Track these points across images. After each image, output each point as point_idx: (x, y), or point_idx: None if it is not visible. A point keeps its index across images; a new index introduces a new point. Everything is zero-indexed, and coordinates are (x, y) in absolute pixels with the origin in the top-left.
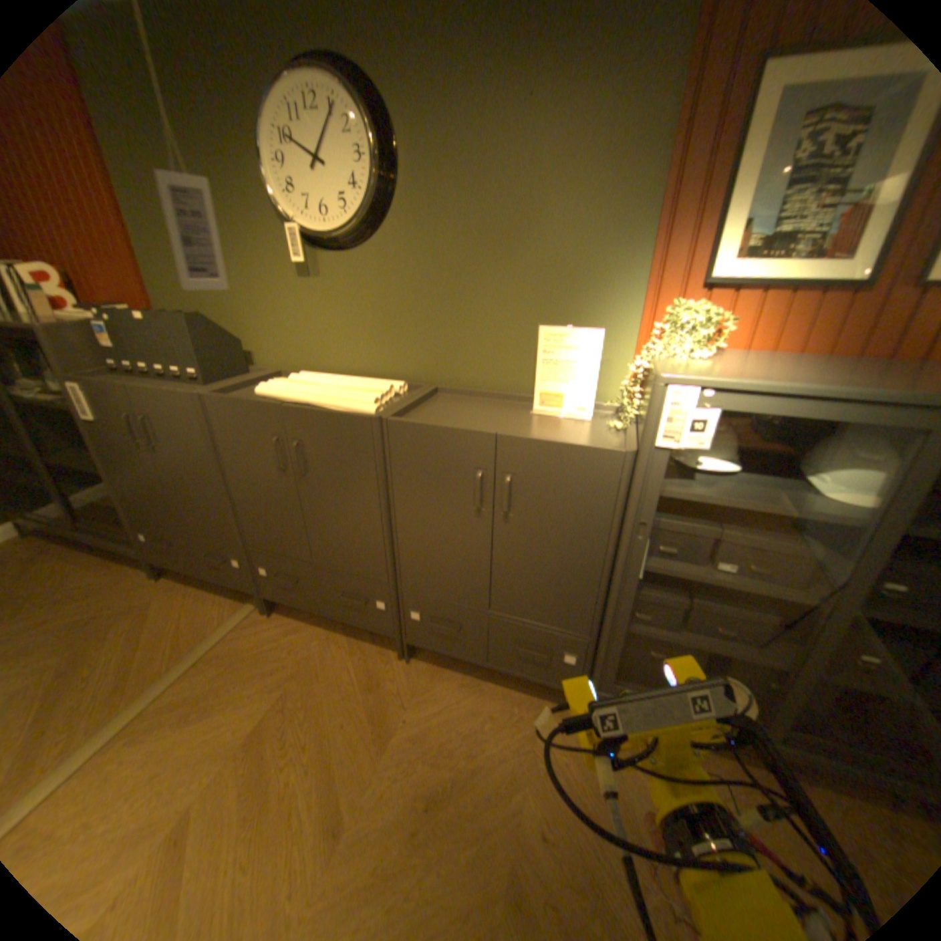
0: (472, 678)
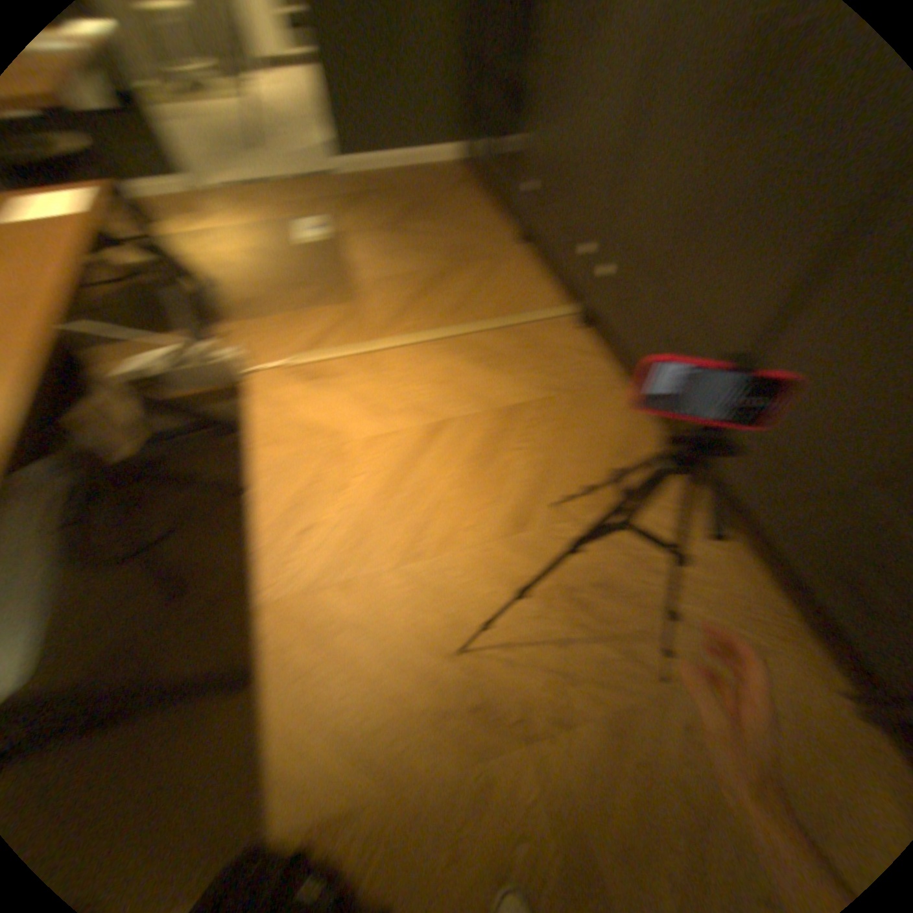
0: (735, 536)
